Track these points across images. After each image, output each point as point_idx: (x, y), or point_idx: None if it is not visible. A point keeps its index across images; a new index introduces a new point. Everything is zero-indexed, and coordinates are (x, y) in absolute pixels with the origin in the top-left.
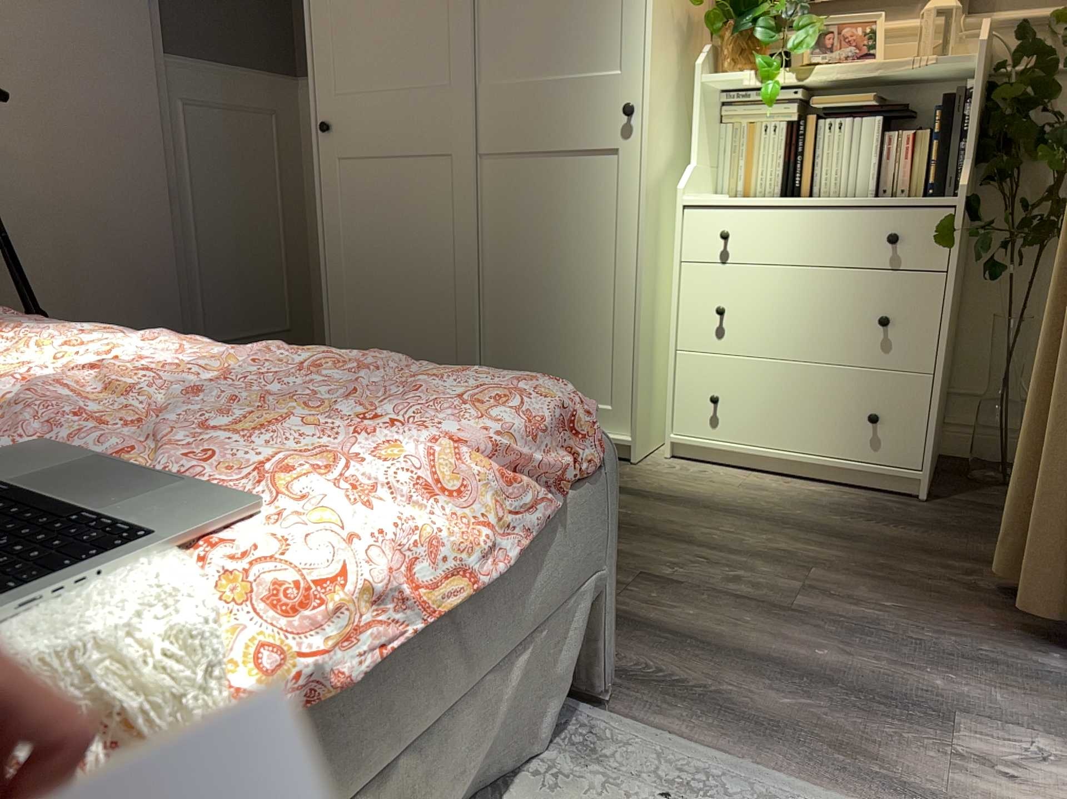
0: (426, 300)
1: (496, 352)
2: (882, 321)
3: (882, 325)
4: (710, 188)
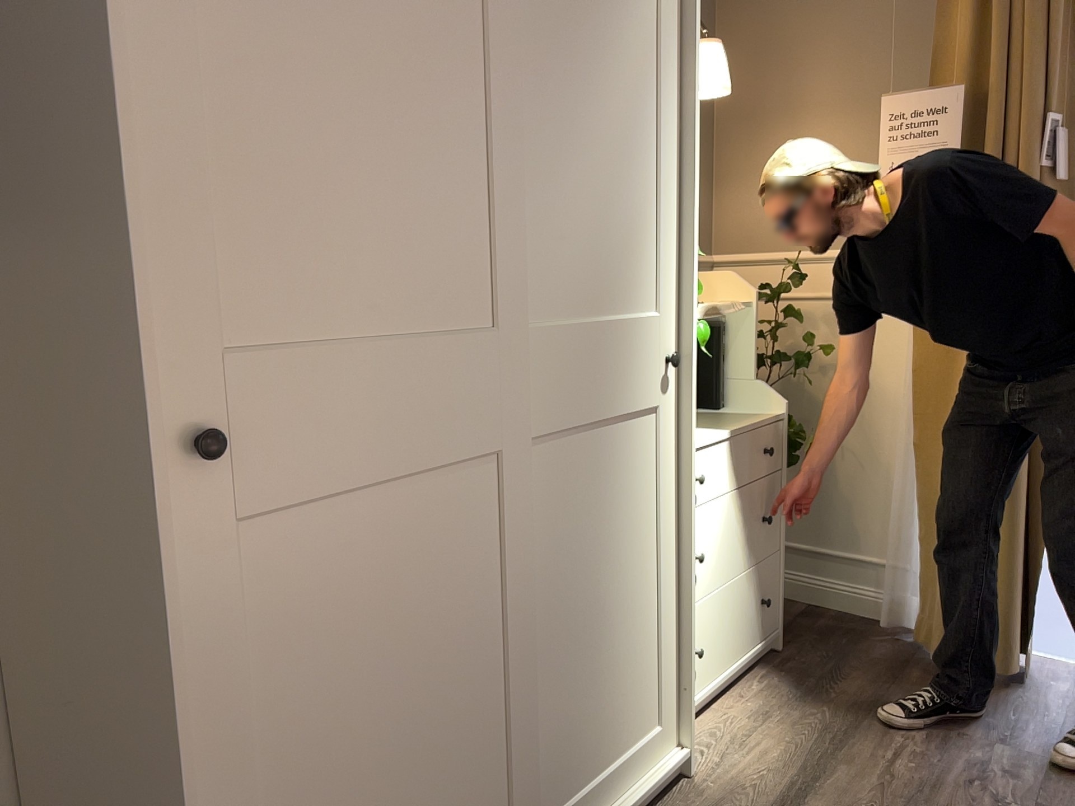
0: (462, 731)
1: (548, 743)
2: (765, 516)
3: (765, 519)
4: None
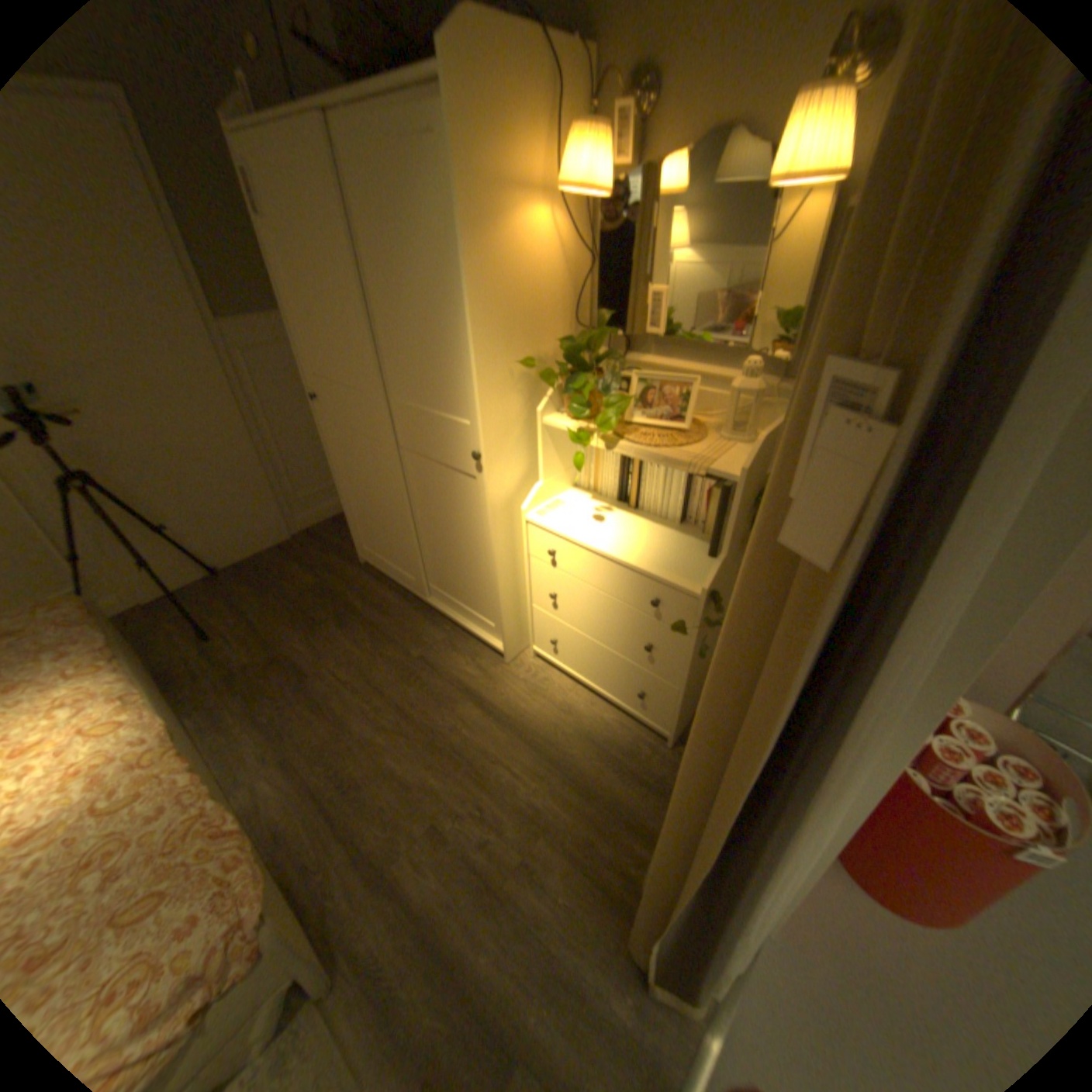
0: (390, 525)
1: (433, 567)
2: (646, 648)
3: (646, 650)
4: (566, 484)
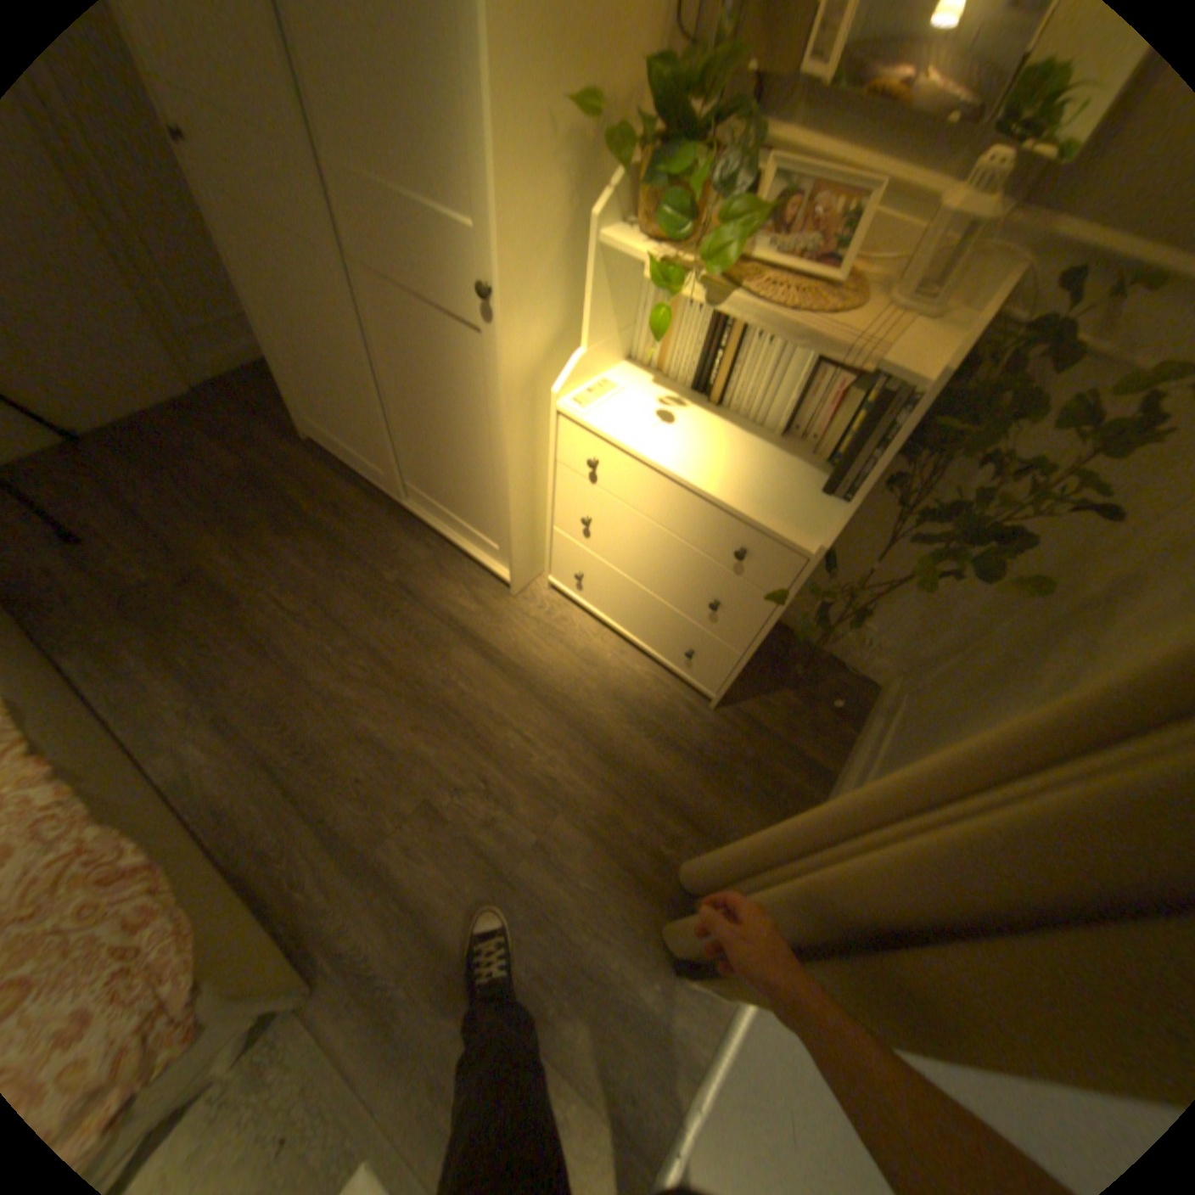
0: (341, 390)
1: (410, 461)
2: (711, 605)
3: (710, 607)
4: (618, 355)
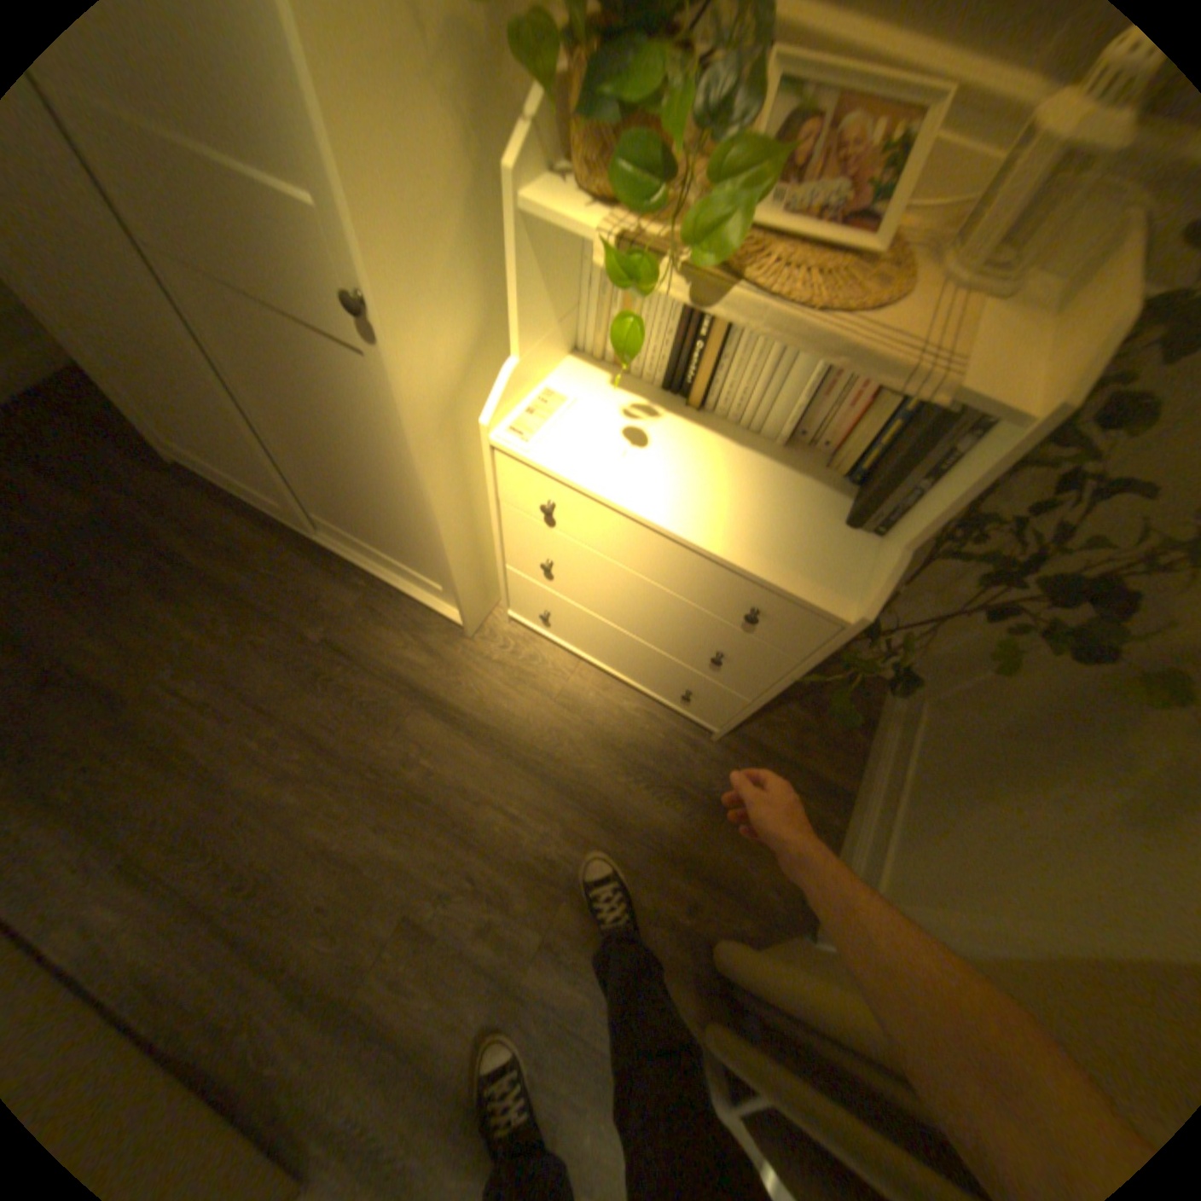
0: (195, 413)
1: (309, 493)
2: (714, 660)
3: (713, 662)
4: (560, 350)
